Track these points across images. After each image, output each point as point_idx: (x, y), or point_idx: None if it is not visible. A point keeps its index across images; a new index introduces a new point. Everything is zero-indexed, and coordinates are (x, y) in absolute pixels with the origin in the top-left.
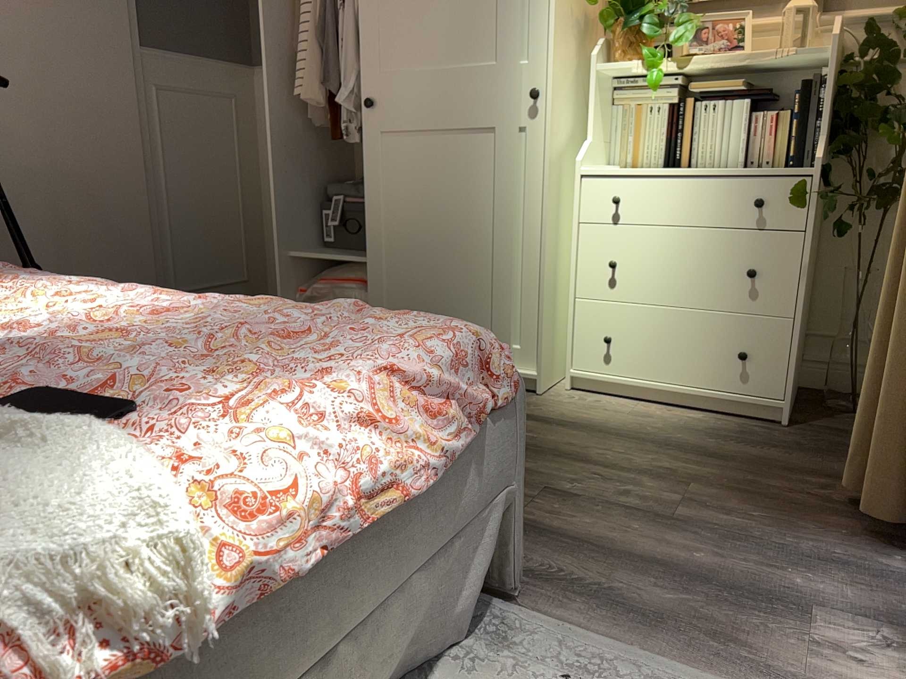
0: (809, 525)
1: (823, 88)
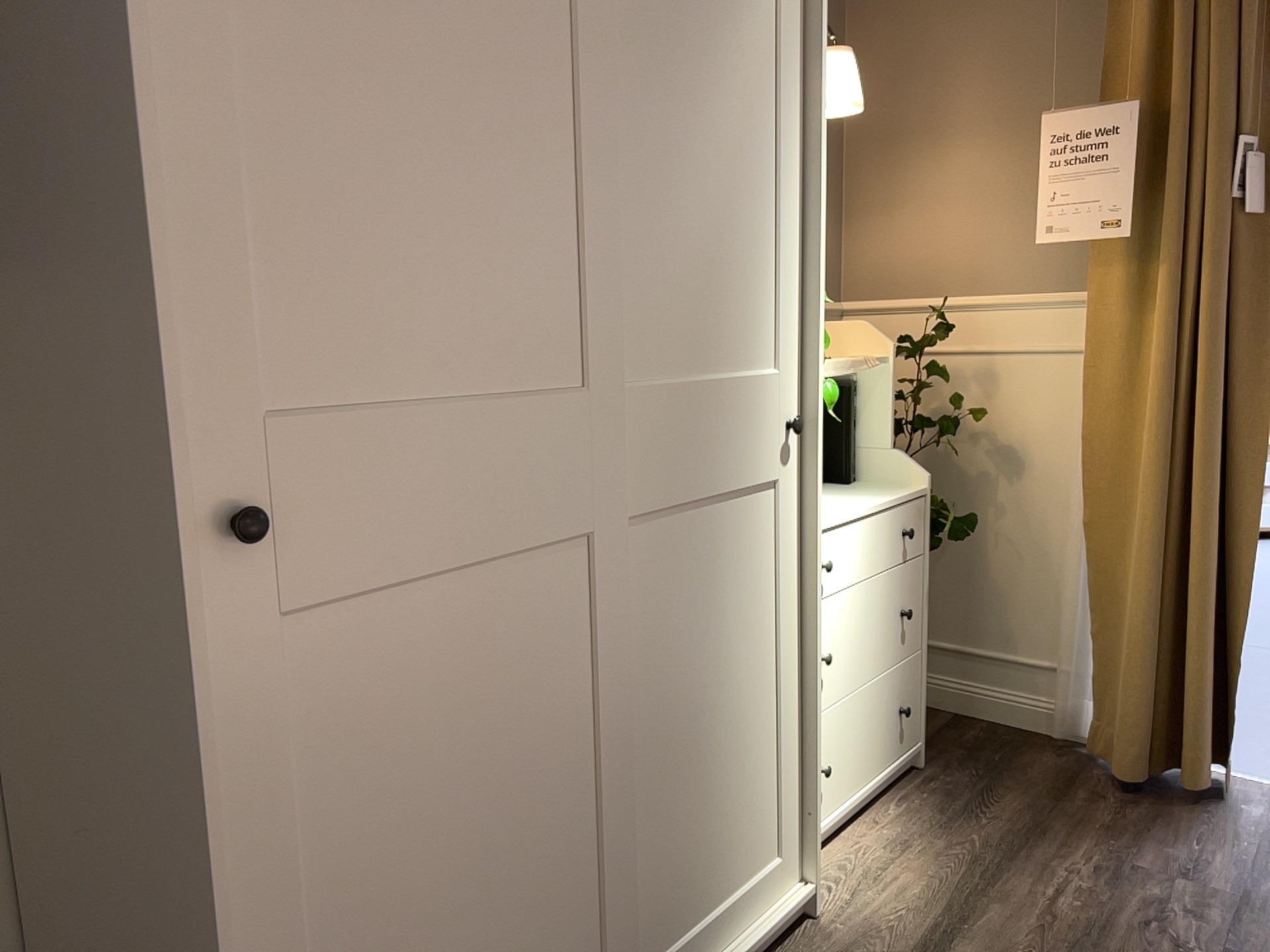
0: (1186, 826)
1: (858, 396)
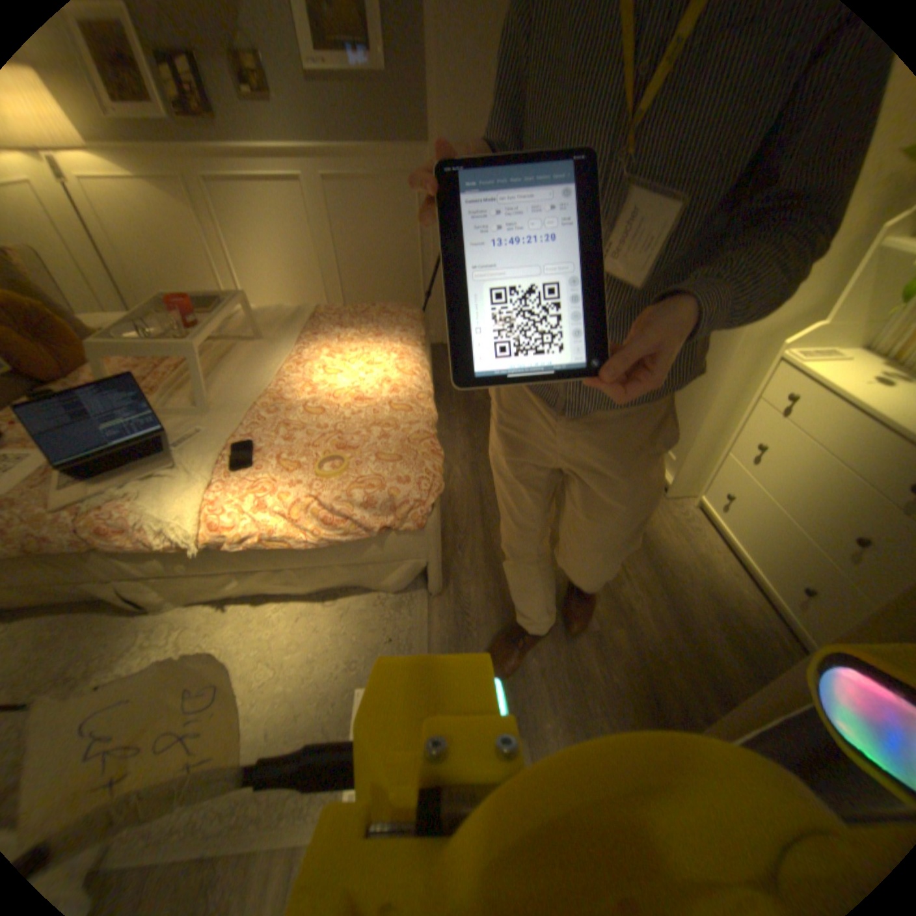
0: (643, 716)
1: None
